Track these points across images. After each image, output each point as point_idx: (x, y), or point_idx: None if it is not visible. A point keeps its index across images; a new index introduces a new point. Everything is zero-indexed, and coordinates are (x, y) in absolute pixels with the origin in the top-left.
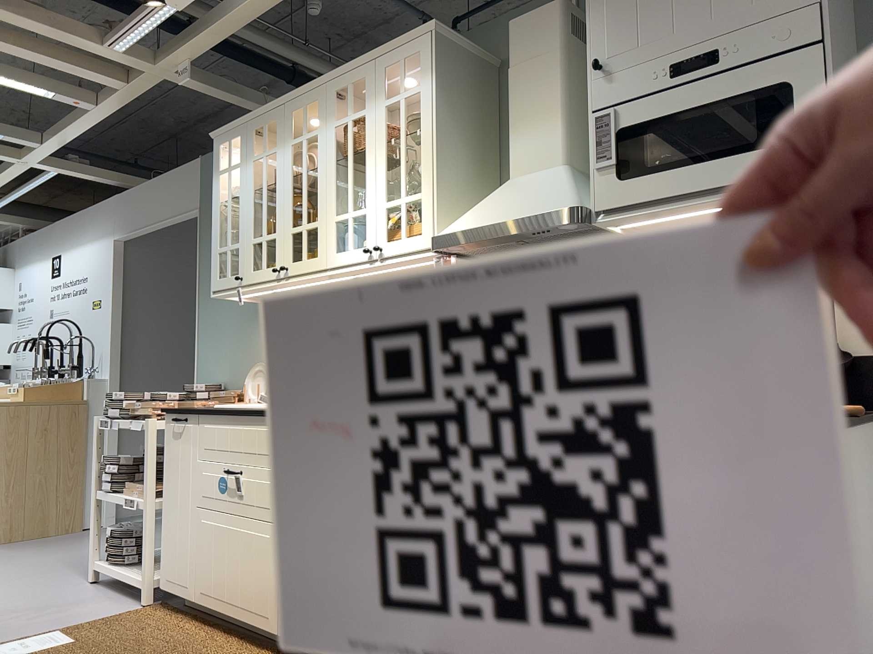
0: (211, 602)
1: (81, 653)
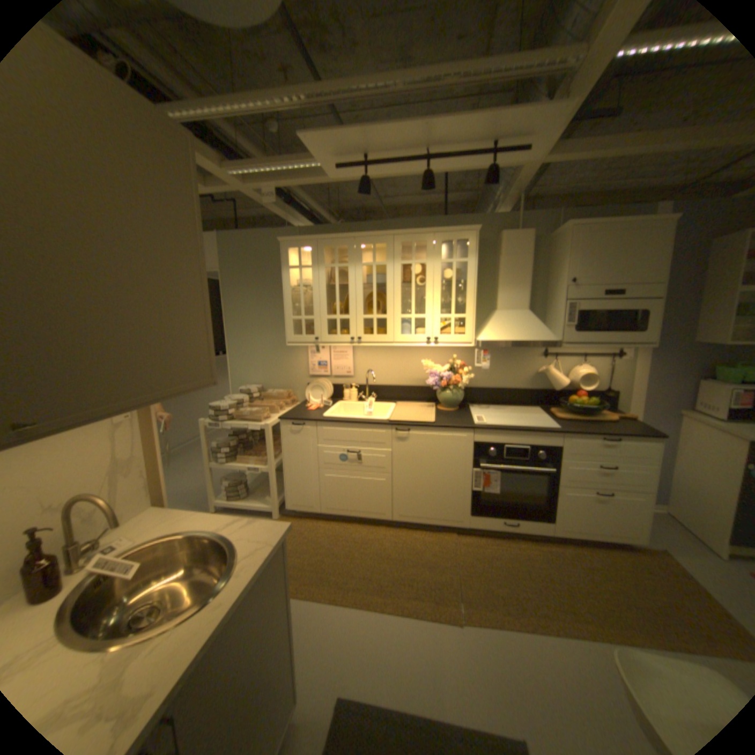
0: (337, 512)
1: (295, 560)
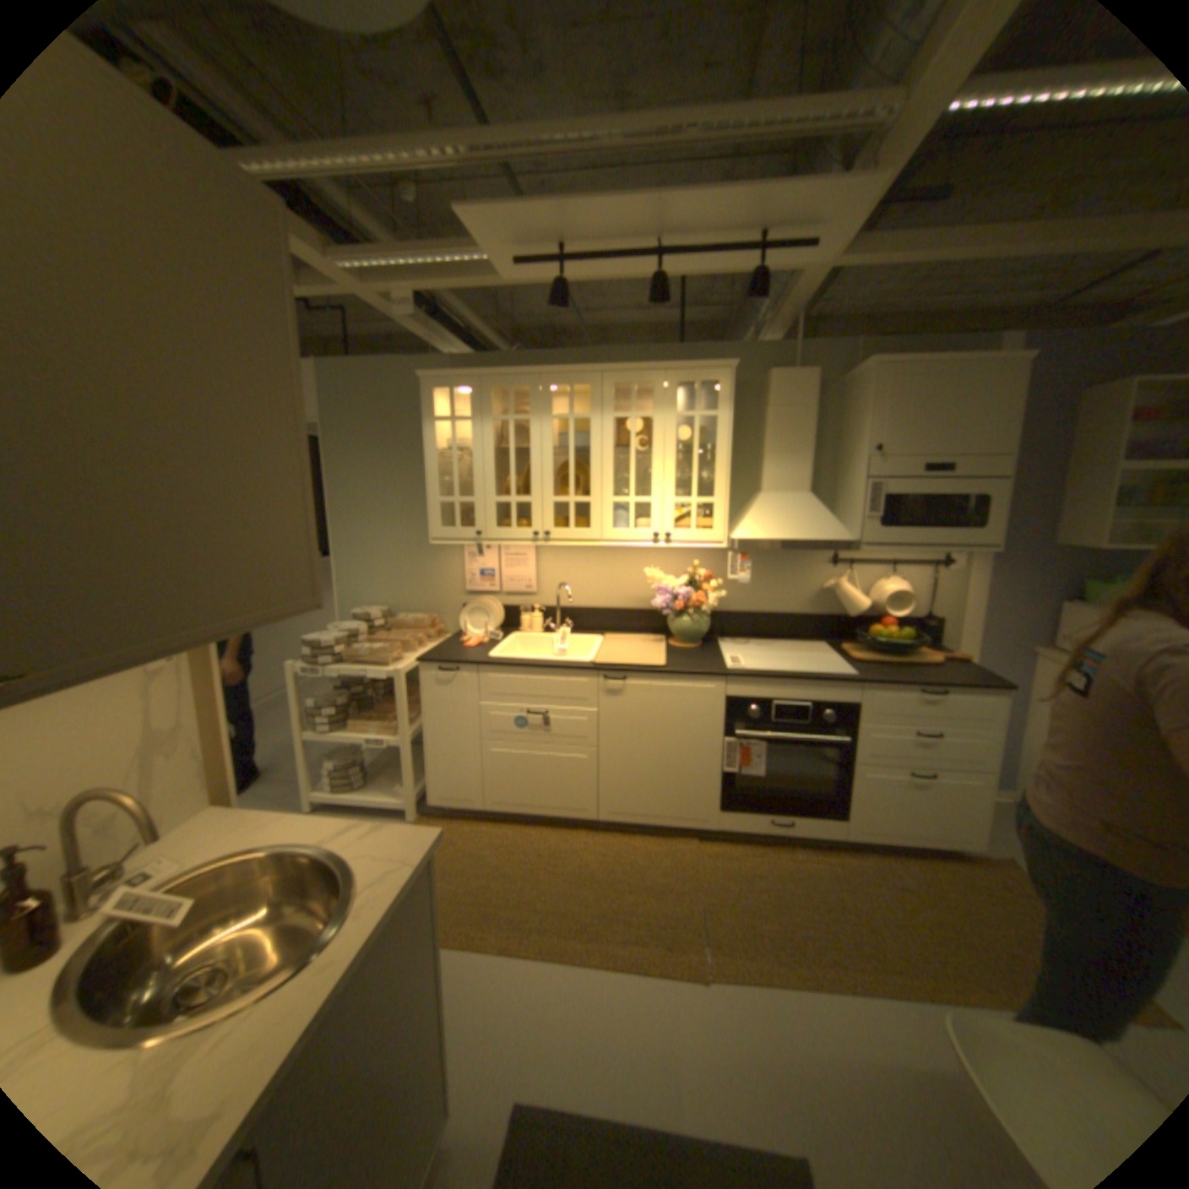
0: (511, 809)
1: (445, 886)
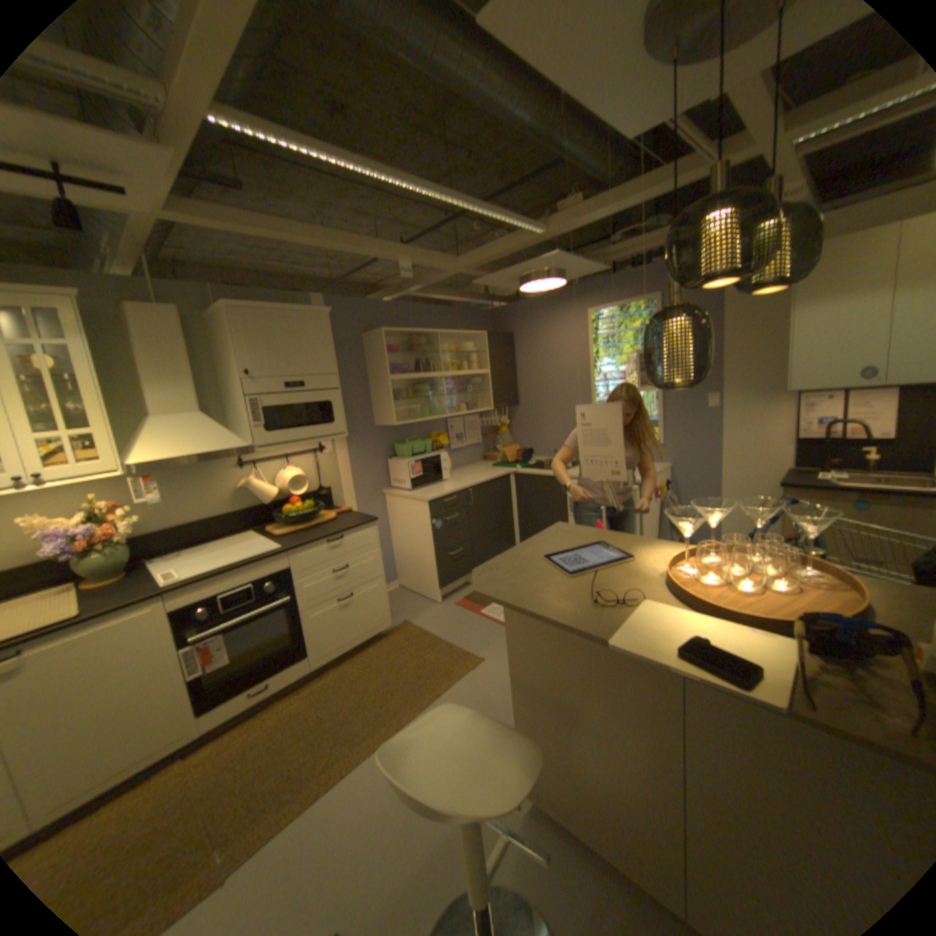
0: None
1: None
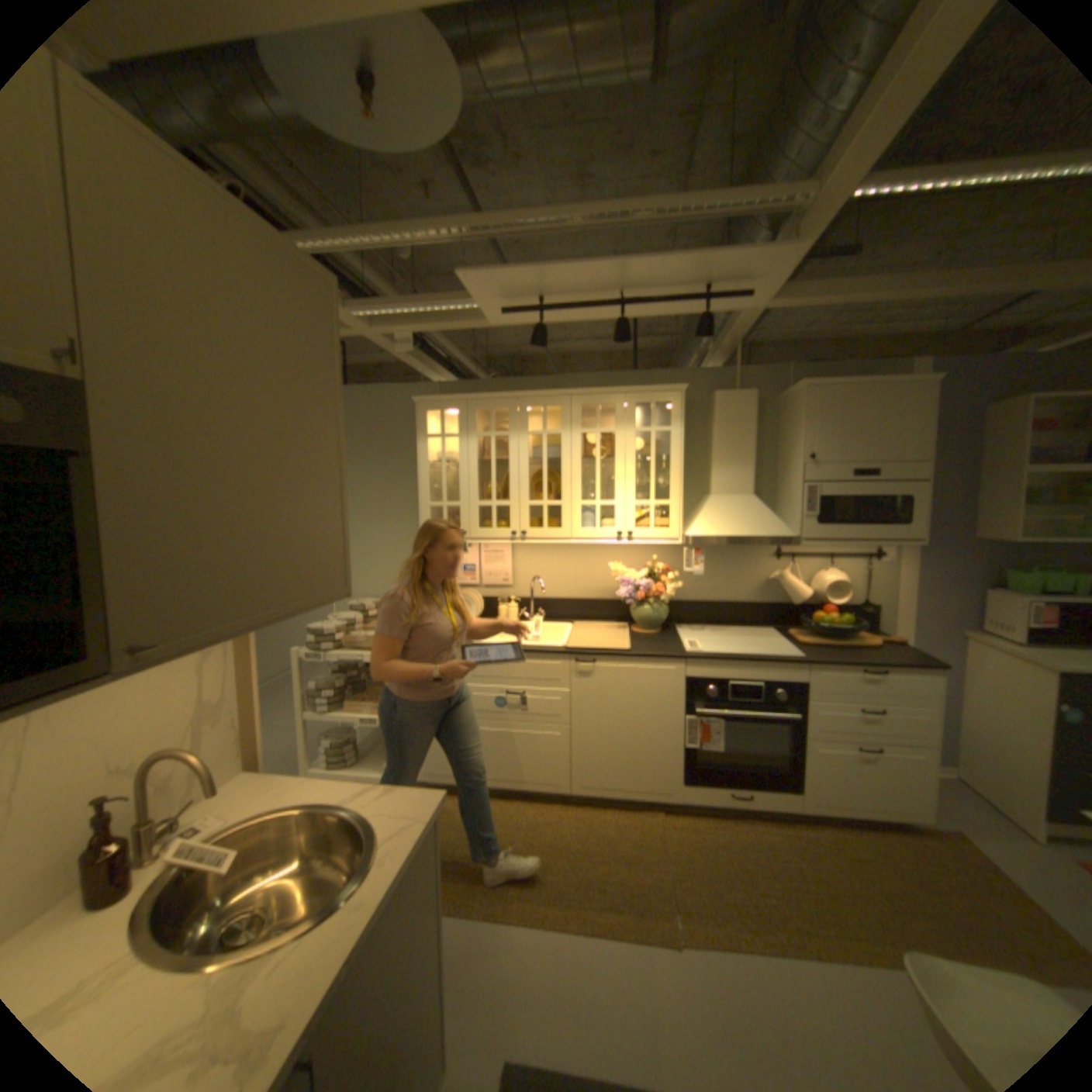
0: (491, 784)
1: None
